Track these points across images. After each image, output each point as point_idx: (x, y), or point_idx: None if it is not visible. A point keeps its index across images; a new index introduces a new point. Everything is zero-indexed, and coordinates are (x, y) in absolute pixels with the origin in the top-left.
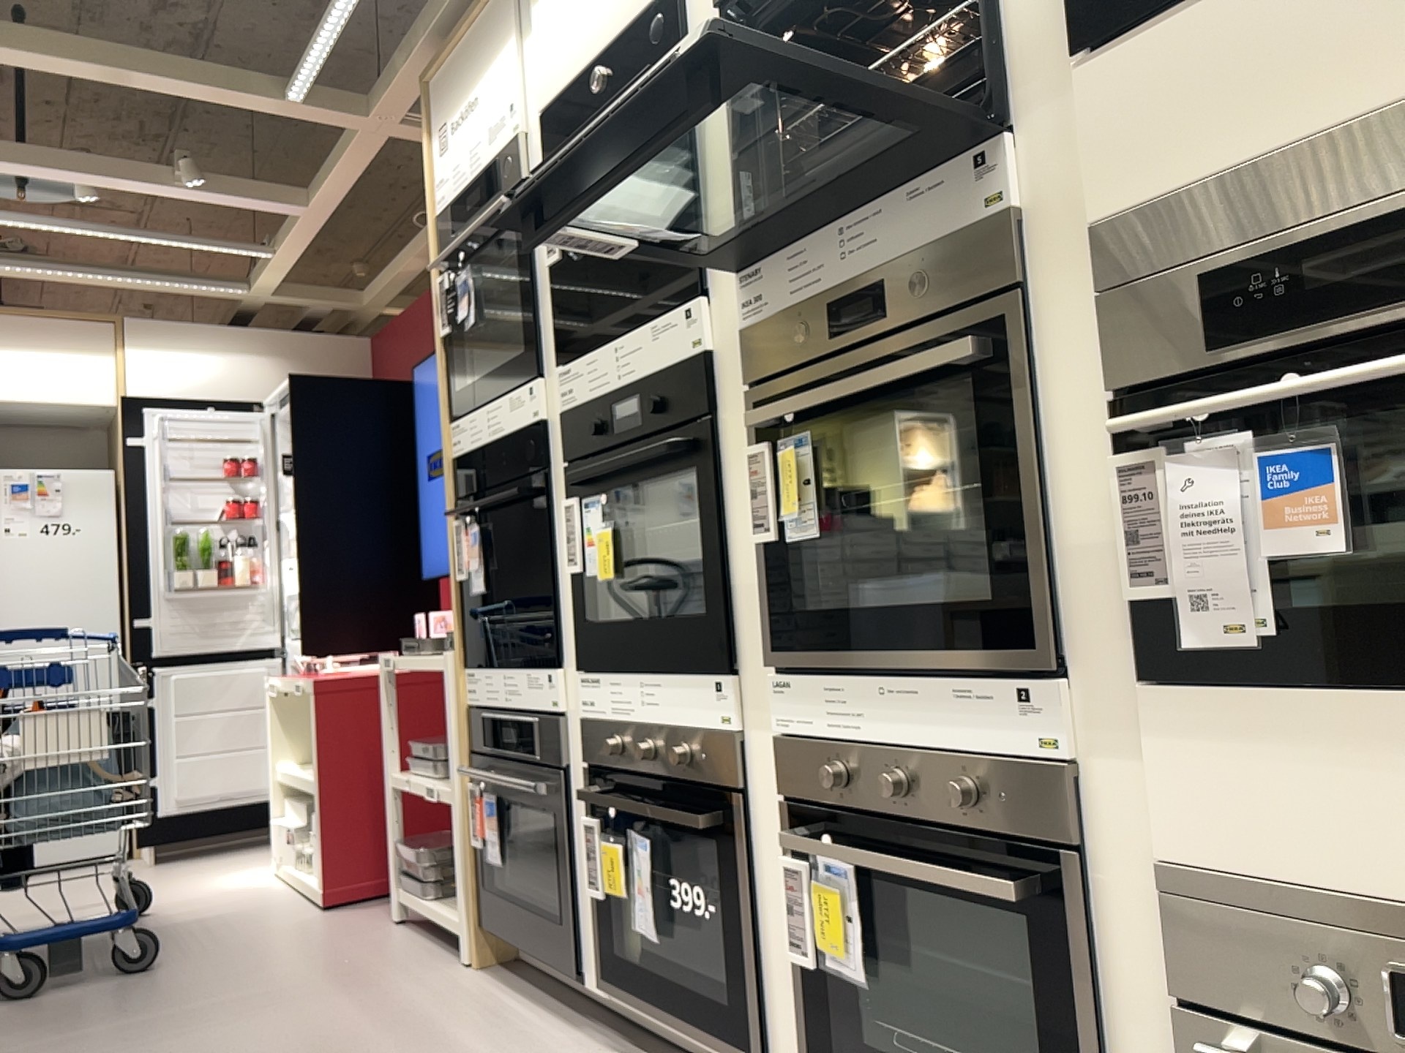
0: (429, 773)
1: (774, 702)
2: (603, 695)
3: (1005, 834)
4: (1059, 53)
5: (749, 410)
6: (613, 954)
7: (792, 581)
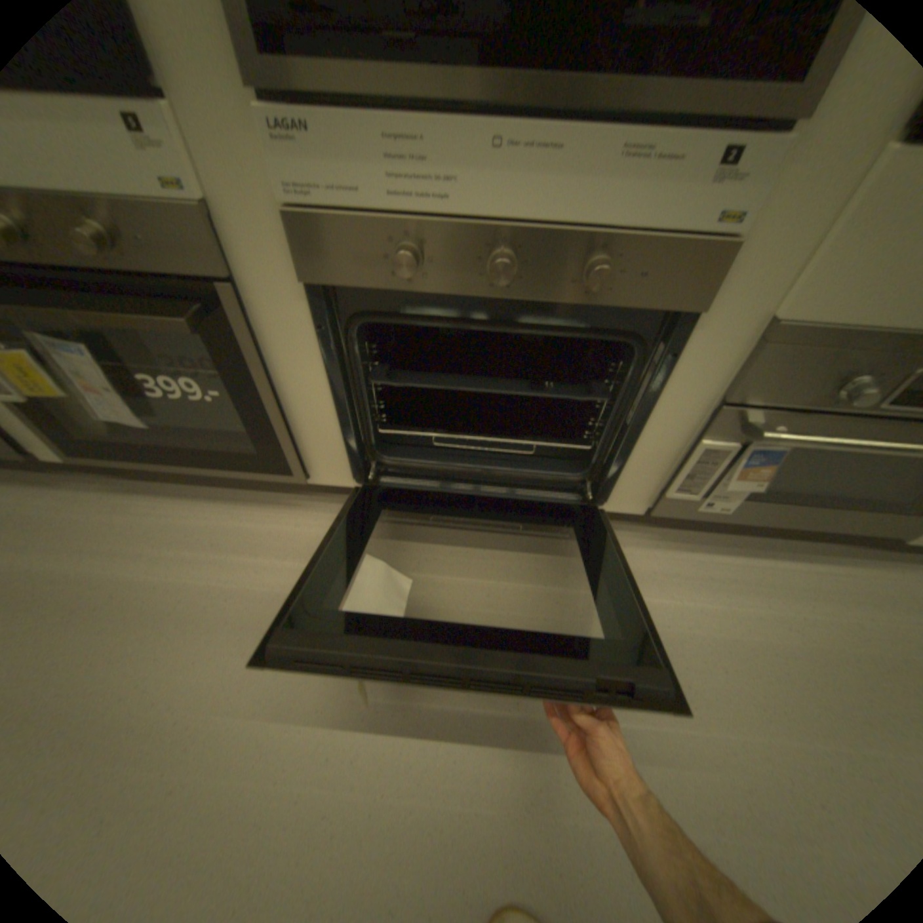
0: None
1: (270, 149)
2: None
3: (623, 304)
4: None
5: None
6: (70, 435)
7: None
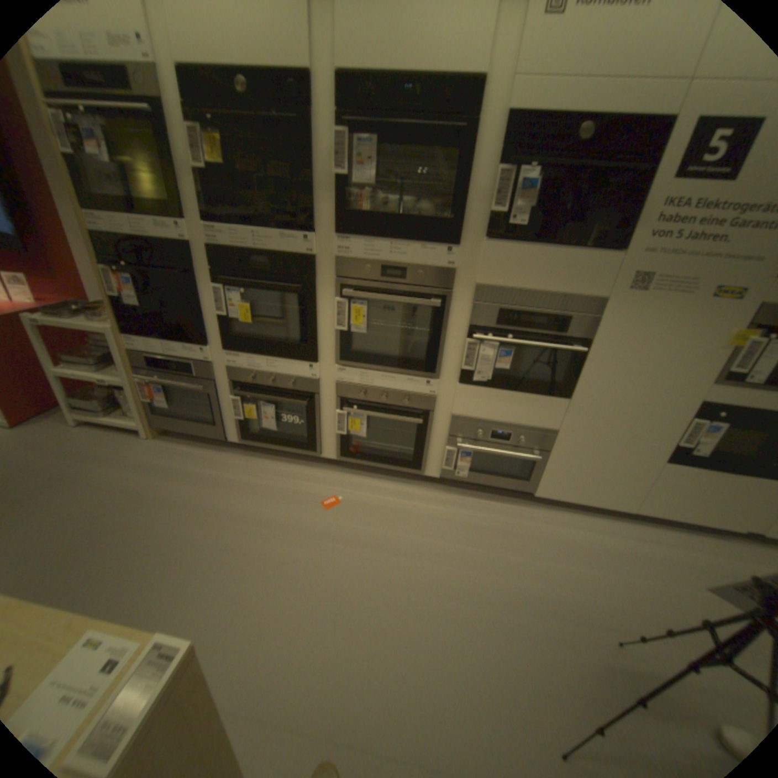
0: (81, 371)
1: (336, 374)
2: (243, 361)
3: (413, 409)
4: (481, 235)
5: (336, 287)
6: (247, 434)
7: (350, 344)
